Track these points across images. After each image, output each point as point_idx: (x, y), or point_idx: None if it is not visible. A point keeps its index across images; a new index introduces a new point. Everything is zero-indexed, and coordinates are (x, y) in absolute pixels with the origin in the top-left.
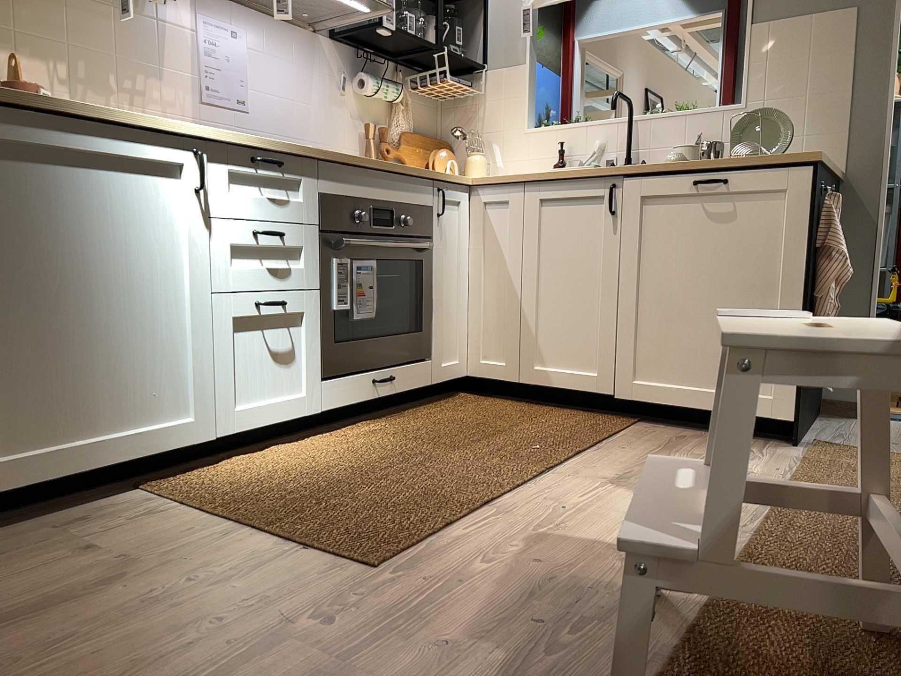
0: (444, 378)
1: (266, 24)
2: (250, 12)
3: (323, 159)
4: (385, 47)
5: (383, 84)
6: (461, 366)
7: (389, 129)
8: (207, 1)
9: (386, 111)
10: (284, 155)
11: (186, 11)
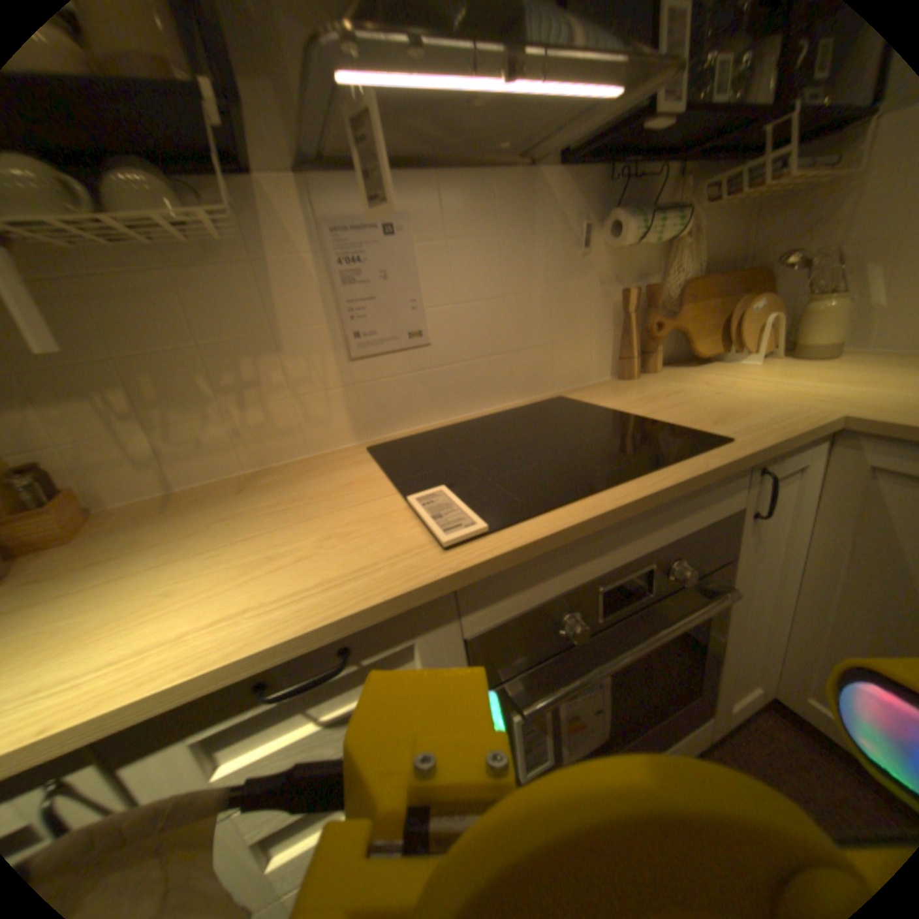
0: (730, 729)
1: (443, 187)
2: (420, 171)
3: (464, 586)
4: (666, 143)
5: (658, 210)
6: (762, 699)
7: (665, 282)
8: (328, 187)
9: (662, 255)
10: (346, 636)
11: (294, 222)
